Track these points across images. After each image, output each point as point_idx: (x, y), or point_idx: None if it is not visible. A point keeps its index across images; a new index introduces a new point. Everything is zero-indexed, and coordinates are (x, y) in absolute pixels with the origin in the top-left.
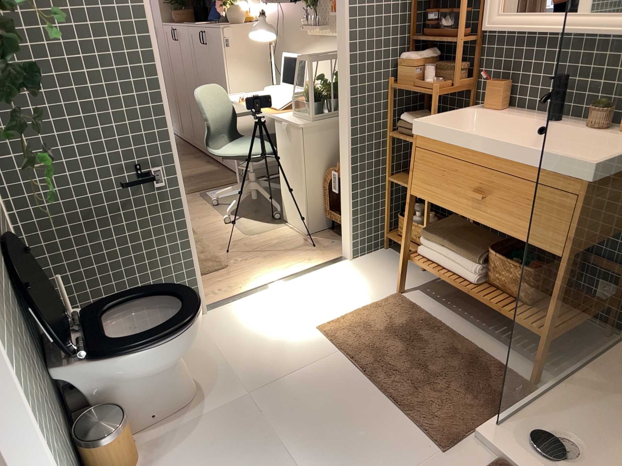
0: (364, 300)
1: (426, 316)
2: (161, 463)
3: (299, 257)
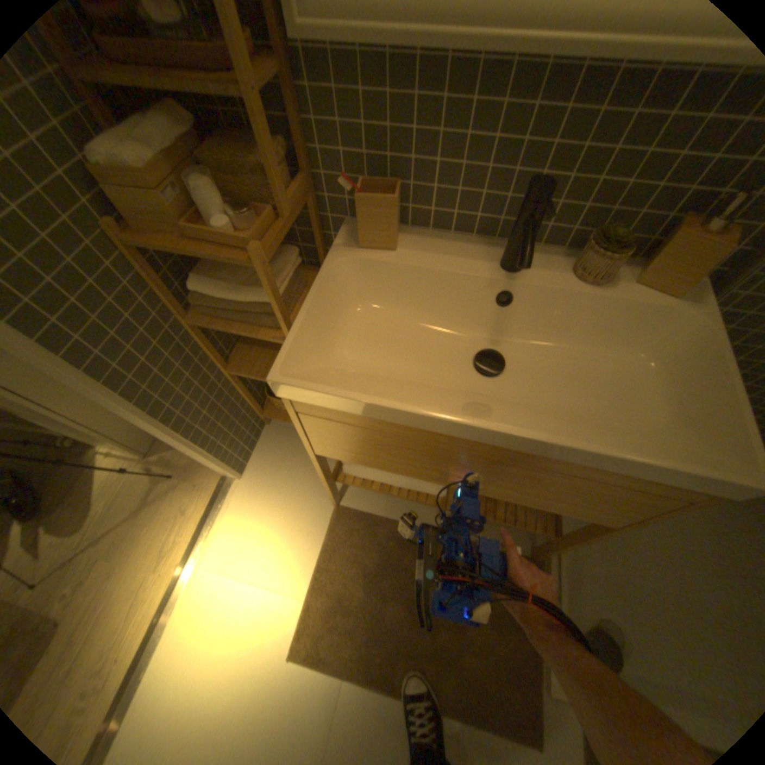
0: (305, 554)
1: (388, 529)
2: None
3: (160, 519)
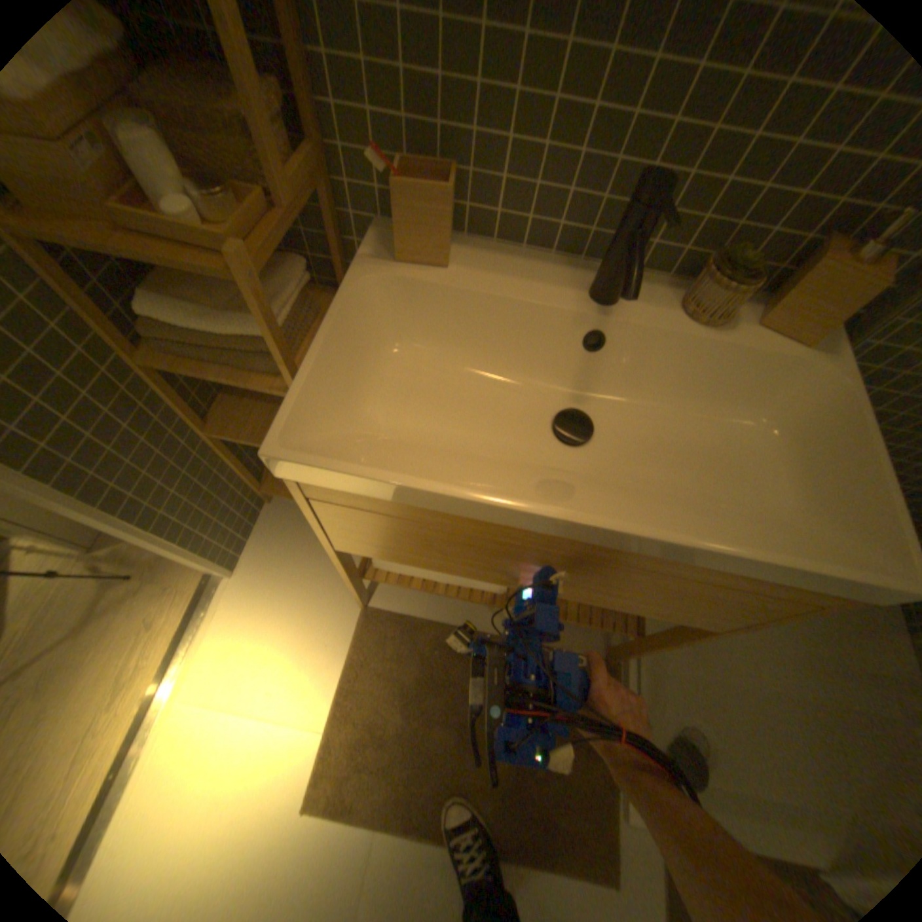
0: (322, 674)
1: (432, 636)
2: None
3: (114, 636)
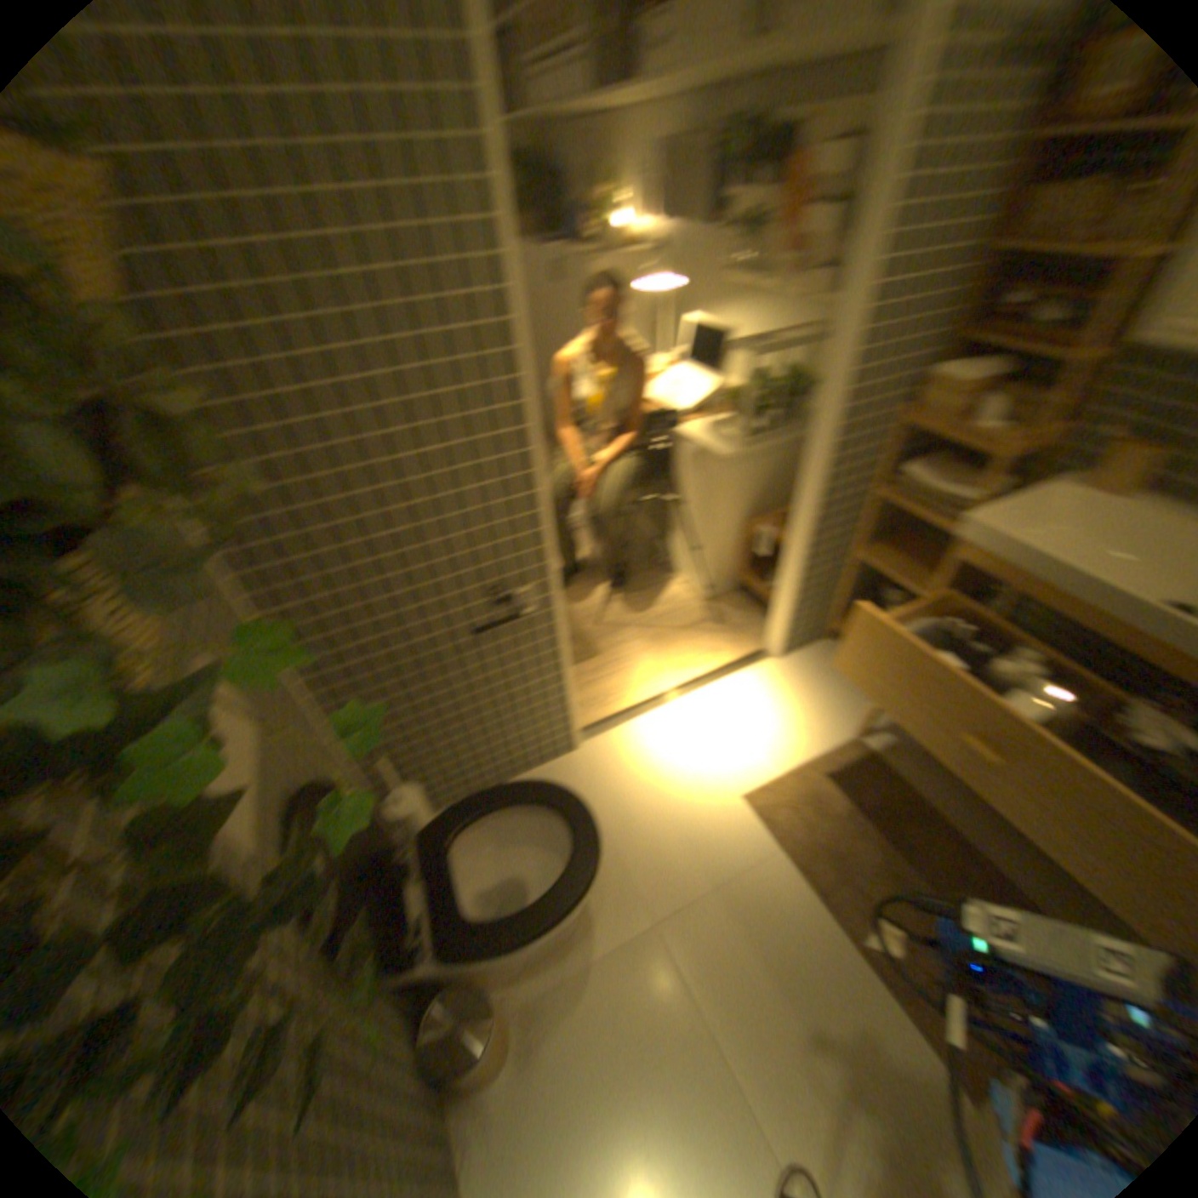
0: (808, 745)
1: (909, 791)
2: (543, 1052)
3: (701, 642)
